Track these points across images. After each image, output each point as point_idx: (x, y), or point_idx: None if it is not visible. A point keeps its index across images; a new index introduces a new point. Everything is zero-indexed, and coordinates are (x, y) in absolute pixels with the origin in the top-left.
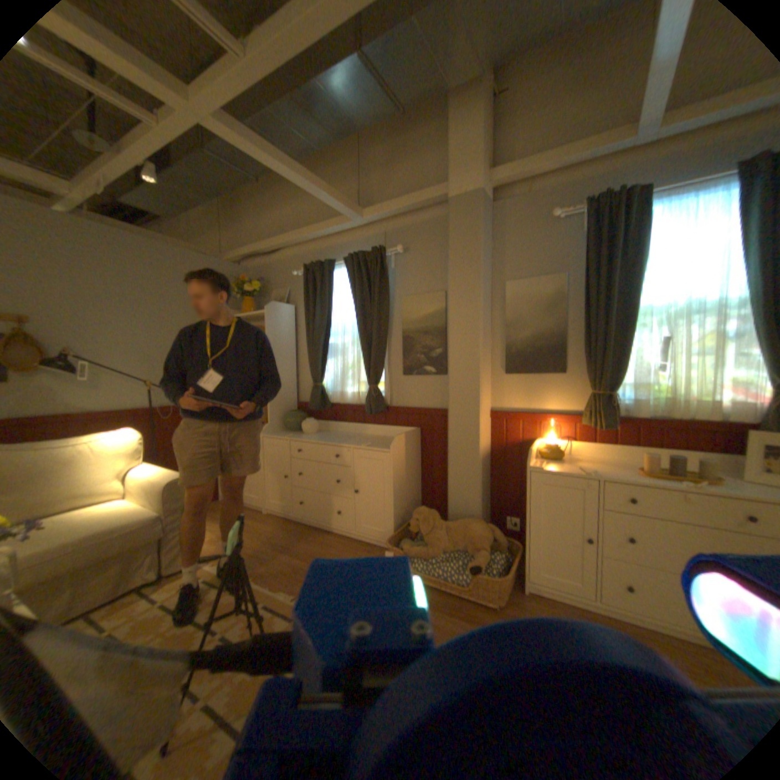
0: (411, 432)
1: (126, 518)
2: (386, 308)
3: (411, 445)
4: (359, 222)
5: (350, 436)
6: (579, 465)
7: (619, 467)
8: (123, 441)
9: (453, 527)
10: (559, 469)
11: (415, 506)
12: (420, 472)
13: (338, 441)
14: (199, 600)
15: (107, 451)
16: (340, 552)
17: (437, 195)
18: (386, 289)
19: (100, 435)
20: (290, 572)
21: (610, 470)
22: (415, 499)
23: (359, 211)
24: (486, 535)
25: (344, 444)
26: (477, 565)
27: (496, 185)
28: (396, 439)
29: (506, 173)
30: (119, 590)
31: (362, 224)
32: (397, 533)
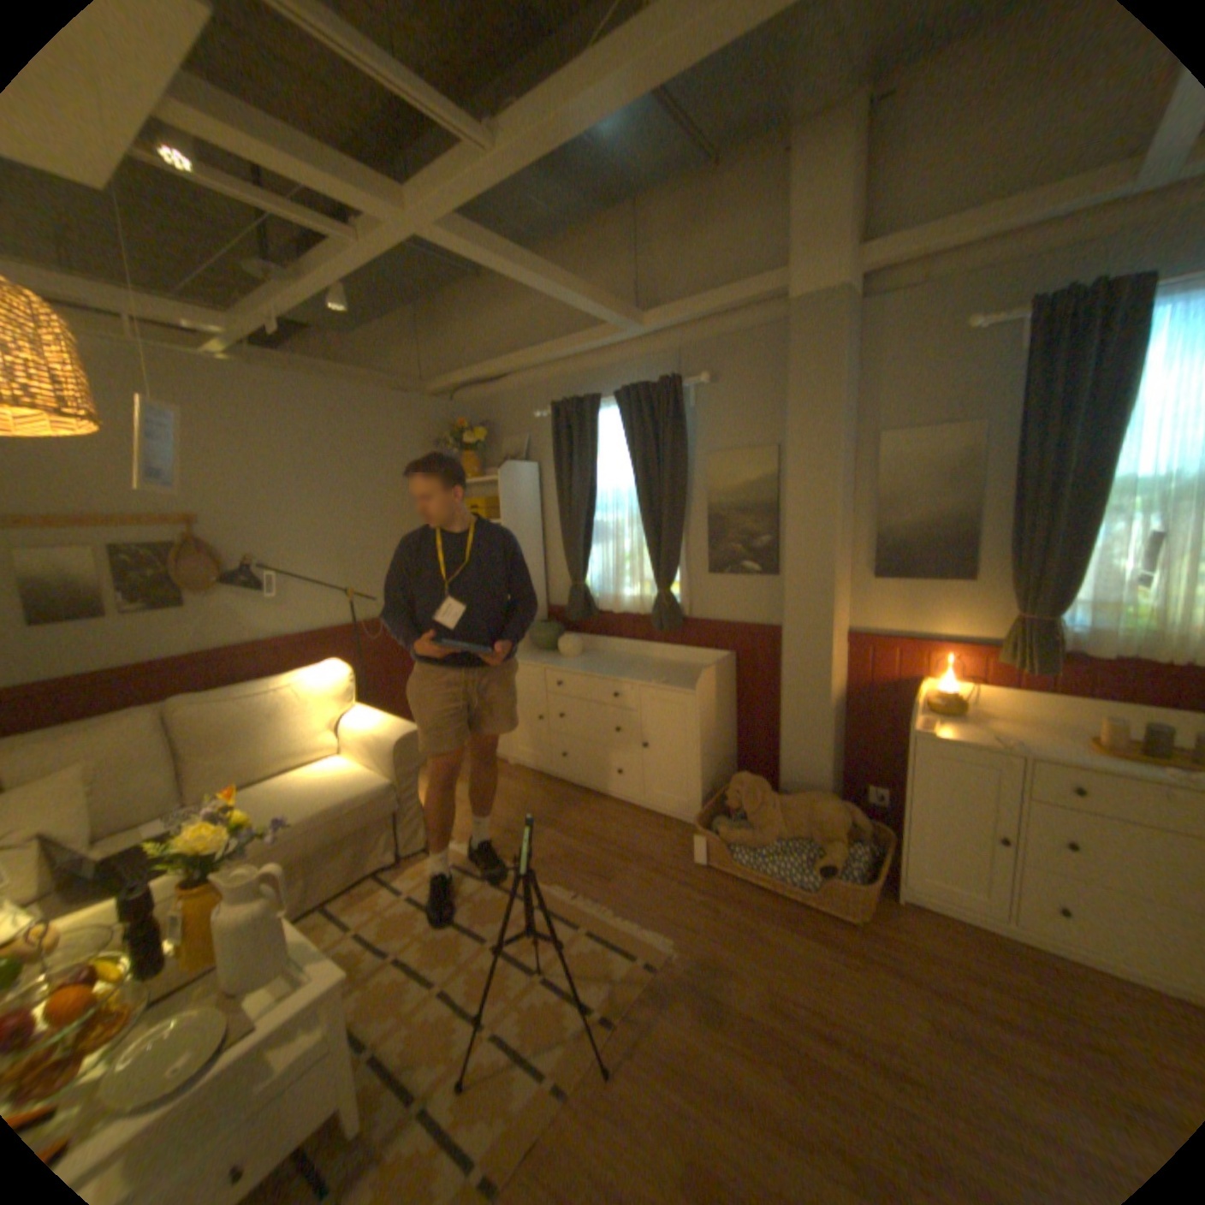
0: (723, 661)
1: (353, 788)
2: (681, 472)
3: (723, 679)
4: (635, 333)
5: (630, 660)
6: (990, 726)
7: (1056, 732)
8: (331, 681)
9: (791, 805)
10: (959, 735)
11: (728, 763)
12: (735, 715)
13: (614, 673)
14: (454, 893)
15: (314, 695)
16: (626, 828)
17: (766, 290)
18: (681, 444)
19: (302, 674)
20: (562, 856)
21: (1042, 739)
22: (728, 755)
23: (636, 318)
24: (841, 818)
25: (624, 678)
26: (827, 862)
27: (867, 271)
28: (699, 669)
29: (887, 253)
30: (354, 876)
31: (639, 335)
32: (705, 805)
